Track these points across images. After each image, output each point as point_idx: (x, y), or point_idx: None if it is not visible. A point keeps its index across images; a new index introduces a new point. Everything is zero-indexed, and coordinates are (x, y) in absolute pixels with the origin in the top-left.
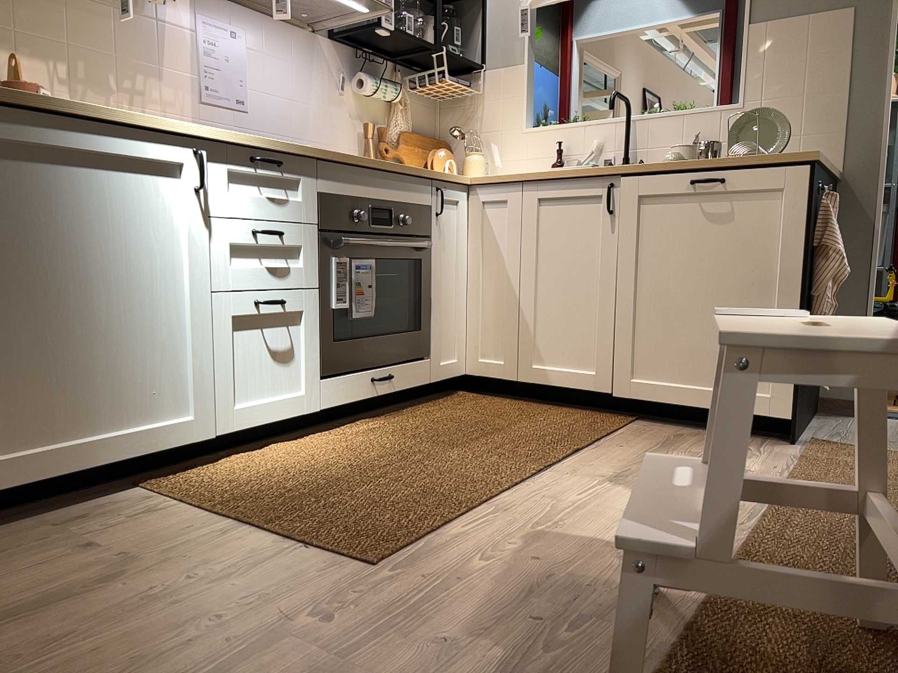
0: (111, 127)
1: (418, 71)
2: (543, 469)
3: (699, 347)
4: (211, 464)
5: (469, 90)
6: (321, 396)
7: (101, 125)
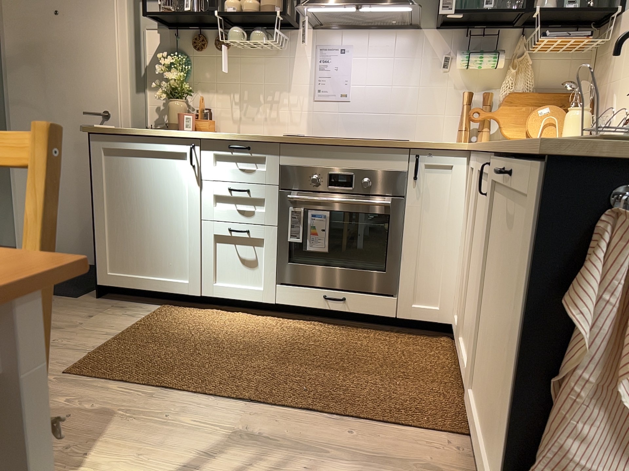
0: (152, 137)
1: (557, 27)
2: (239, 403)
3: (493, 393)
4: (203, 310)
5: (584, 40)
6: (276, 296)
7: (145, 137)
